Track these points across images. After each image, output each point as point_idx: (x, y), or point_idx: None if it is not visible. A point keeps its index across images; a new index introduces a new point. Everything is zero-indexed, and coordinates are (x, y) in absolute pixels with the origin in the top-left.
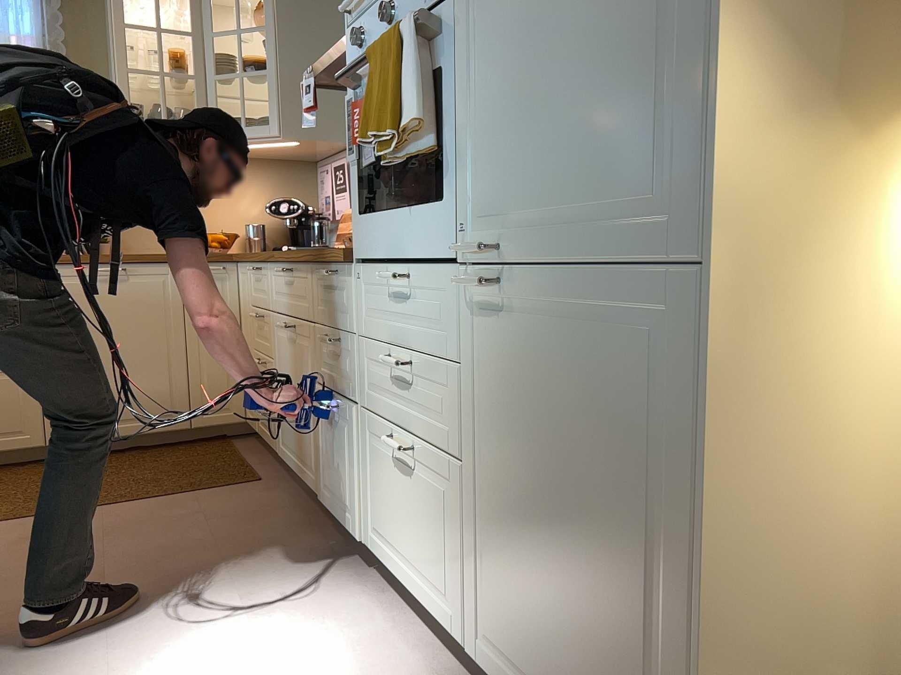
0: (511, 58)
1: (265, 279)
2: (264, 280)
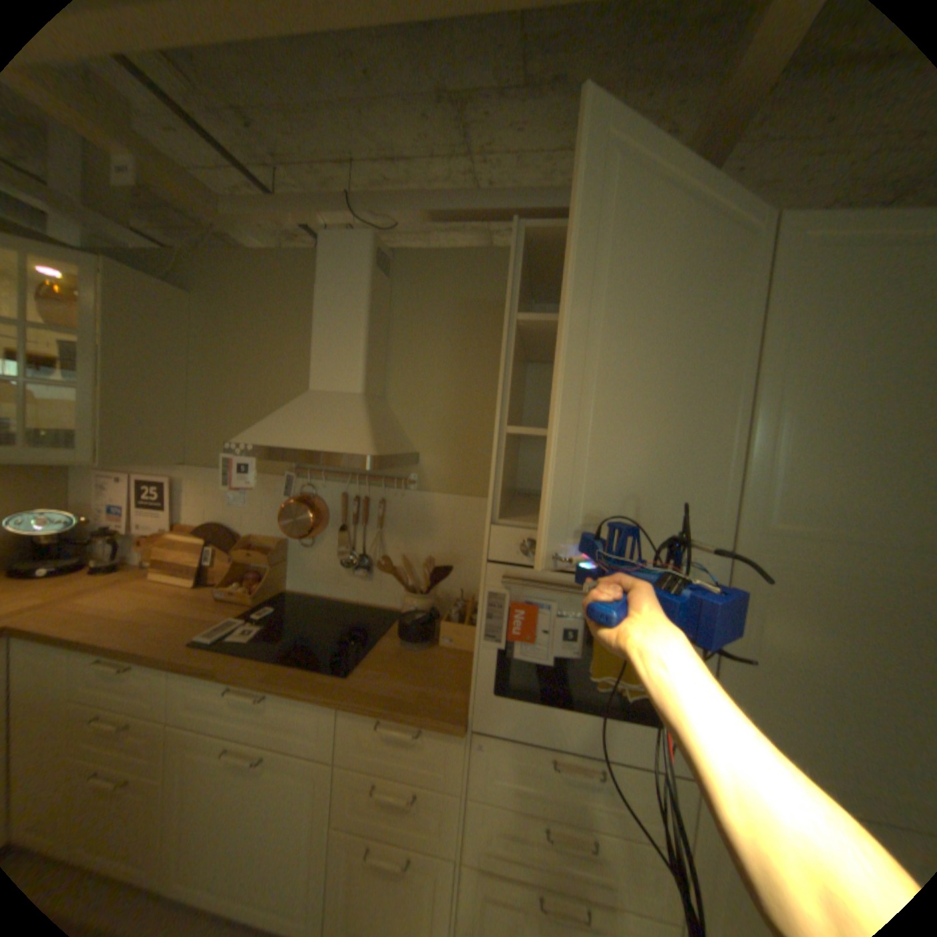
0: (797, 672)
1: (149, 684)
2: (141, 684)
